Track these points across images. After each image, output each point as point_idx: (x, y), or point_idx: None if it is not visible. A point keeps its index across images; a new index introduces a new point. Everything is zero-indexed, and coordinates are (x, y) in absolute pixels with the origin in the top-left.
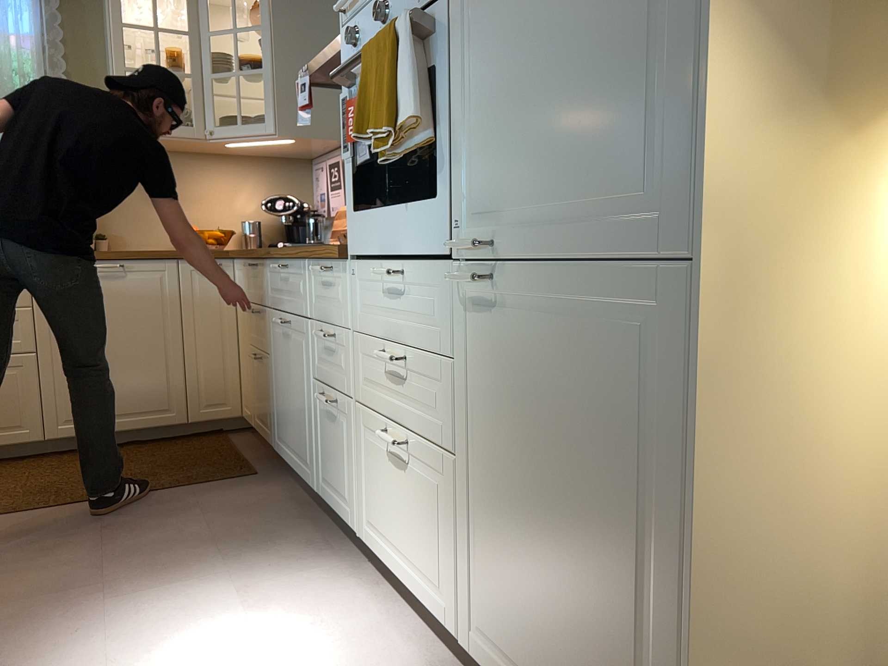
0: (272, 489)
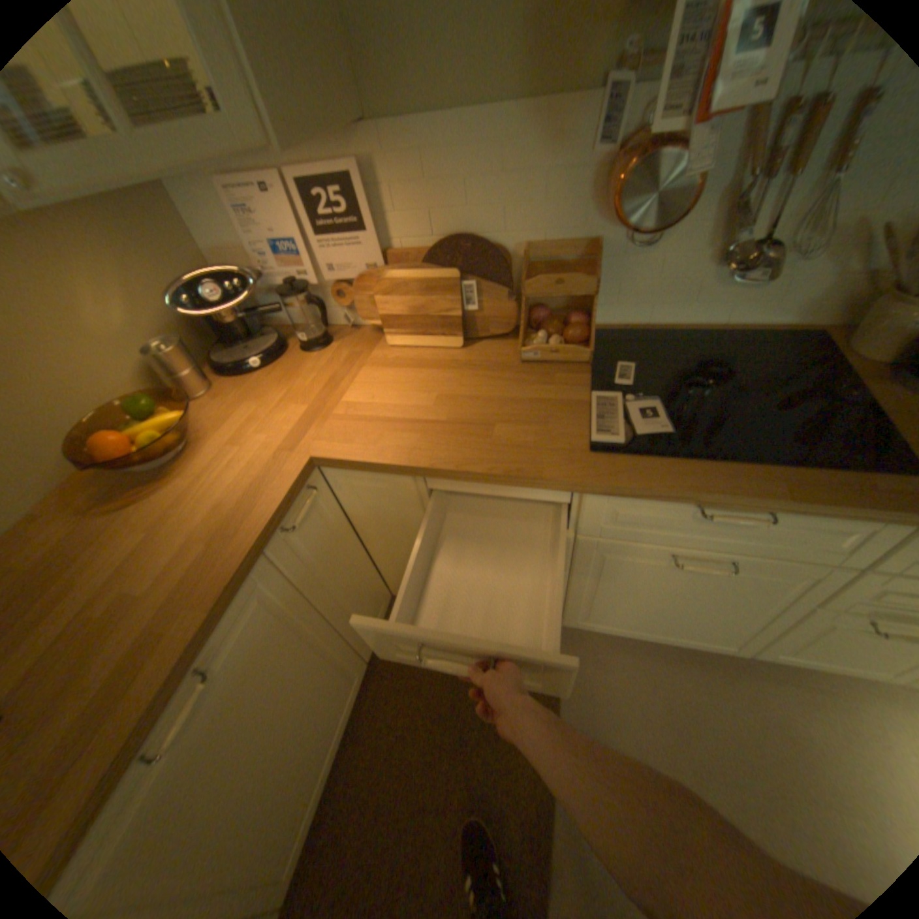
0: (618, 662)
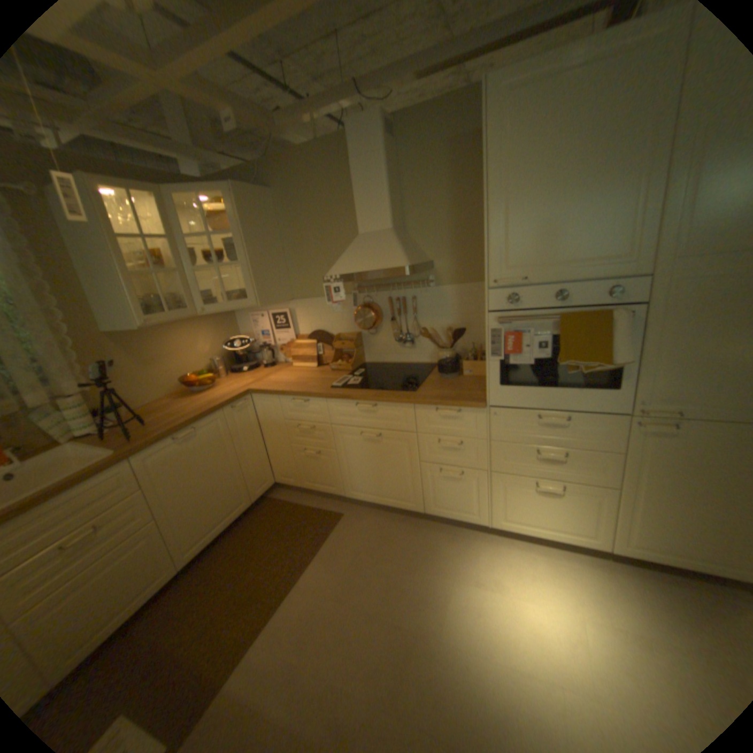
0: (368, 519)
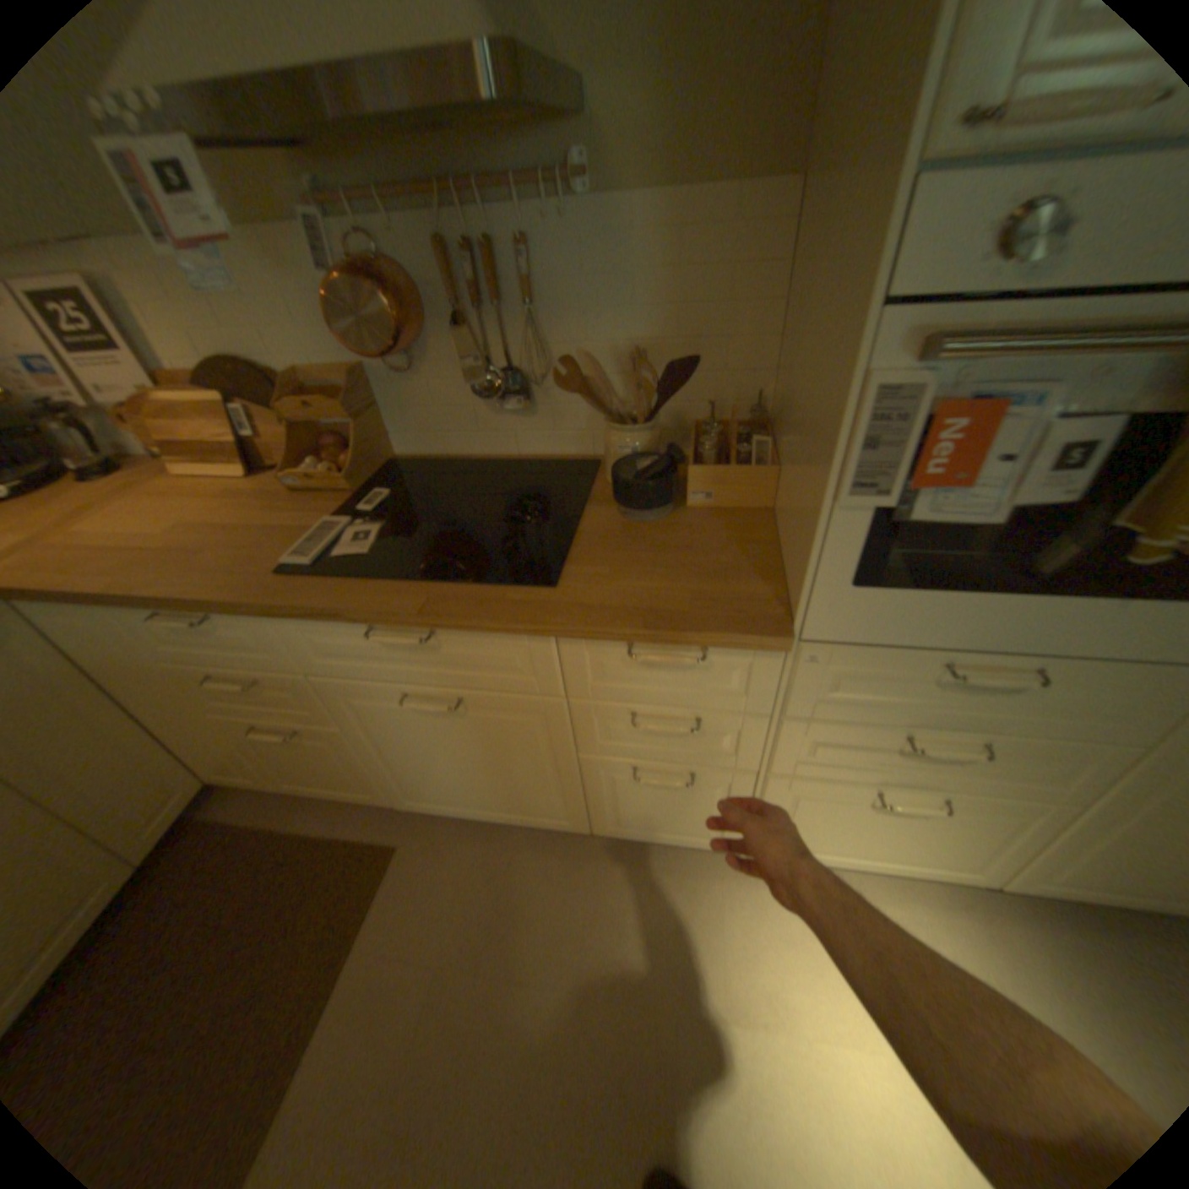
0: (458, 852)
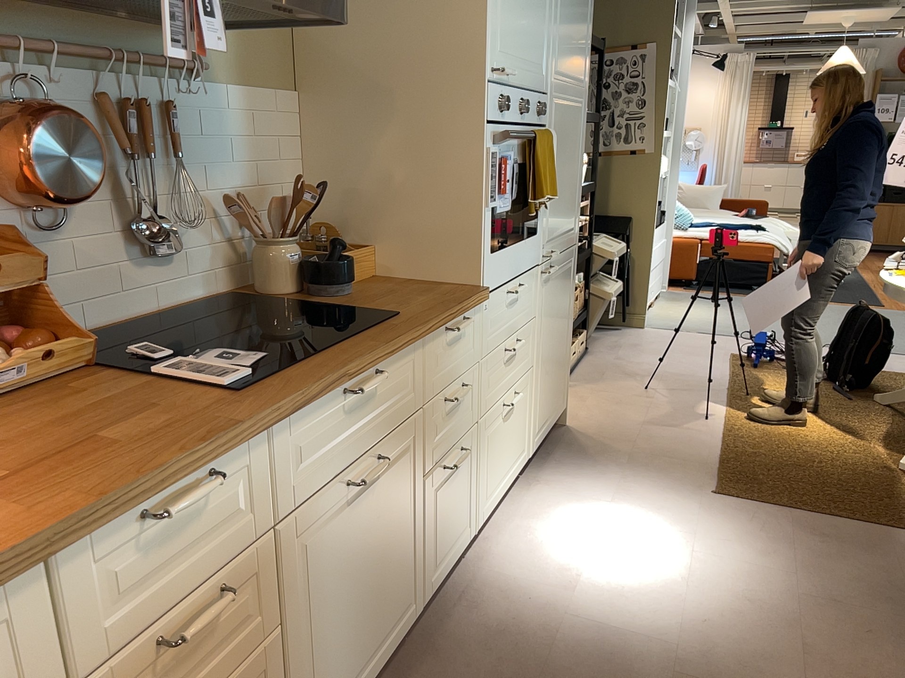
0: None
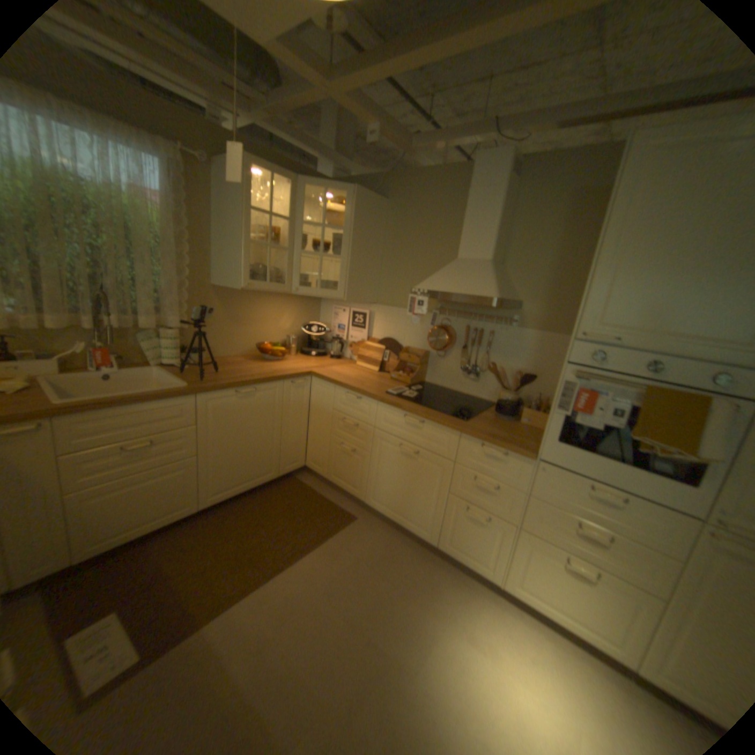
0: (380, 532)
